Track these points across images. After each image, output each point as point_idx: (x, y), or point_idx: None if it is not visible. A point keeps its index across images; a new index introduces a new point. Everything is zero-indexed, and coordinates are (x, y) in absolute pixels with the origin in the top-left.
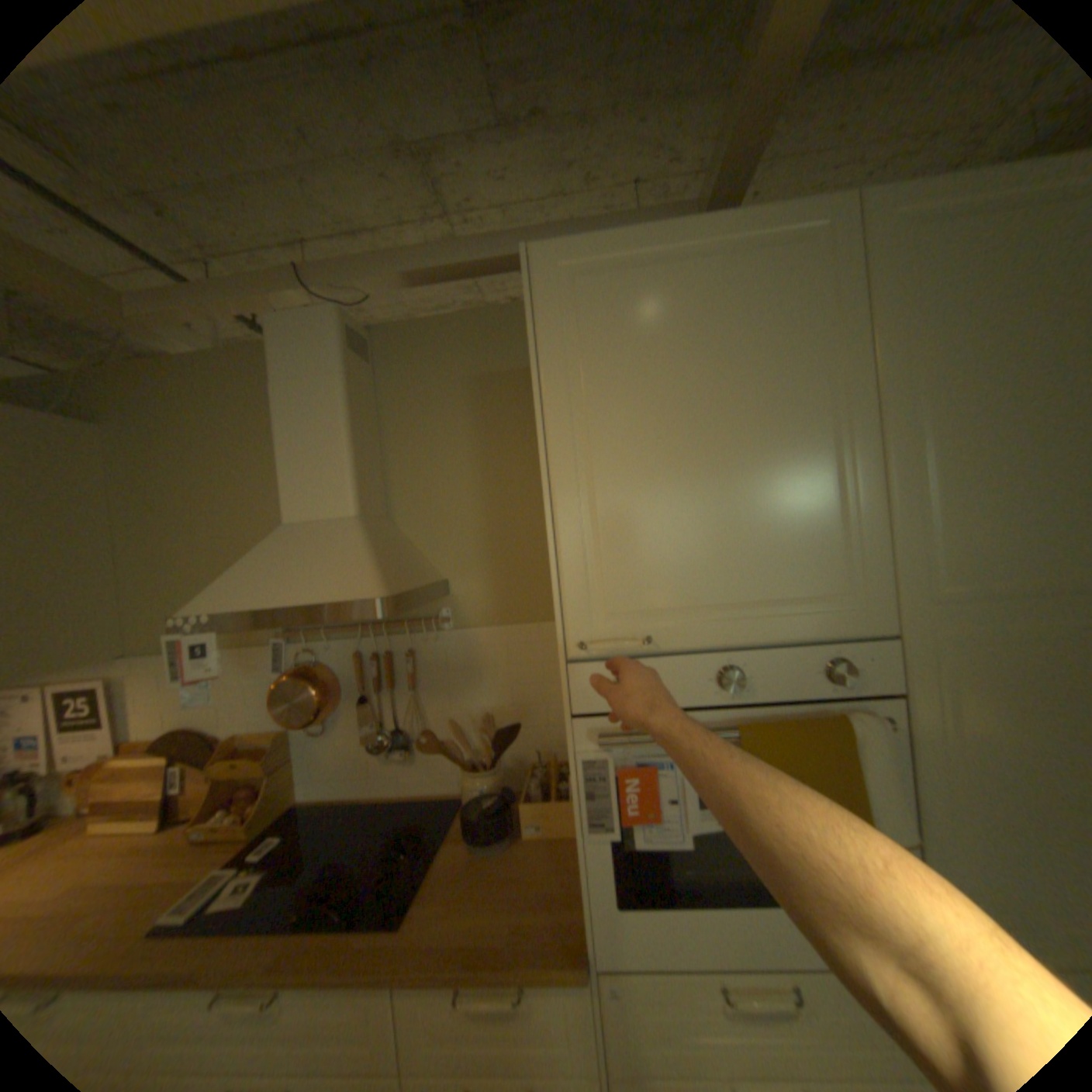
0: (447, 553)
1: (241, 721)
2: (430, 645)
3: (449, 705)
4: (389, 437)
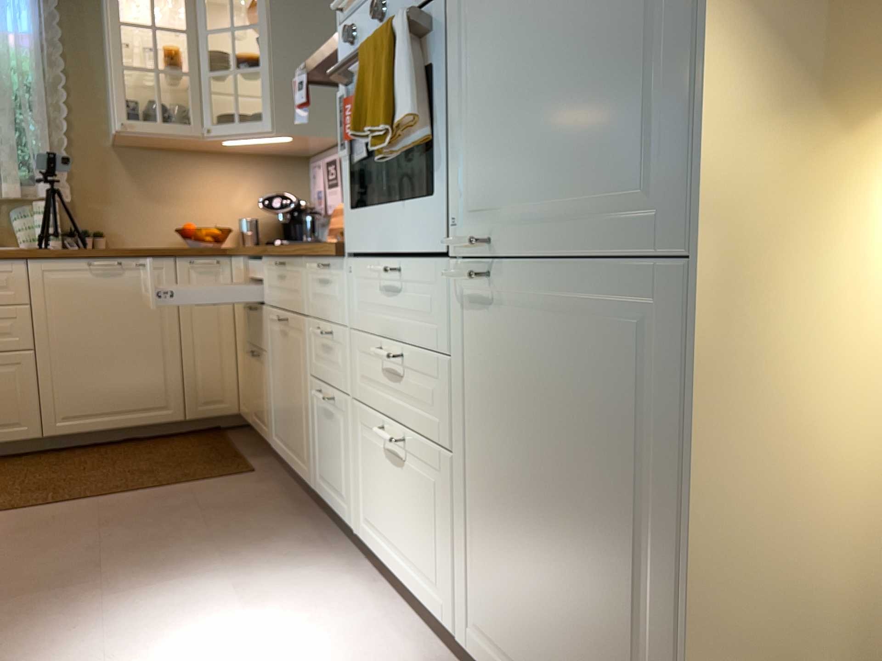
0: None
1: None
2: None
3: None
4: None
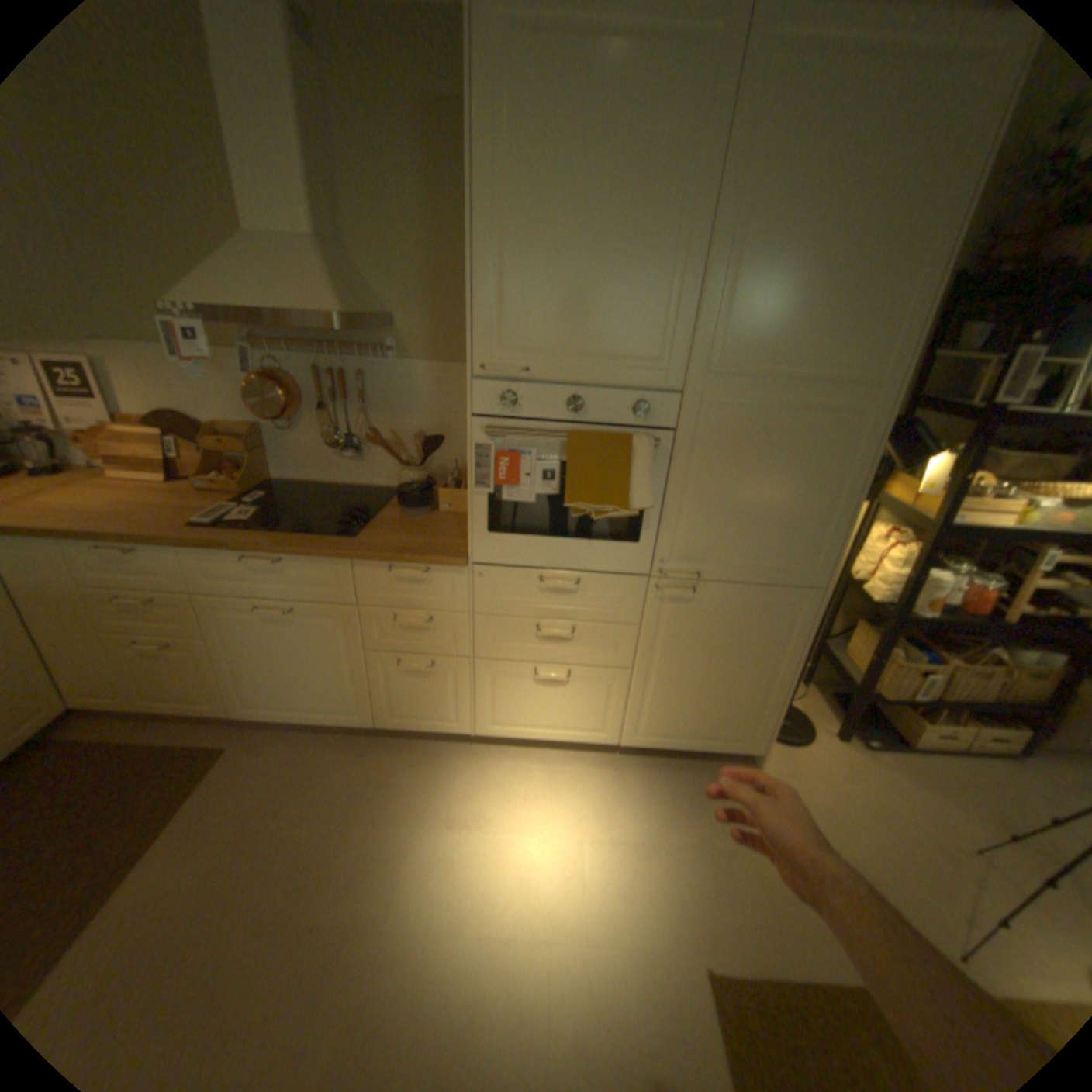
0: (392, 289)
1: (218, 411)
2: (376, 370)
3: (391, 421)
4: (337, 153)
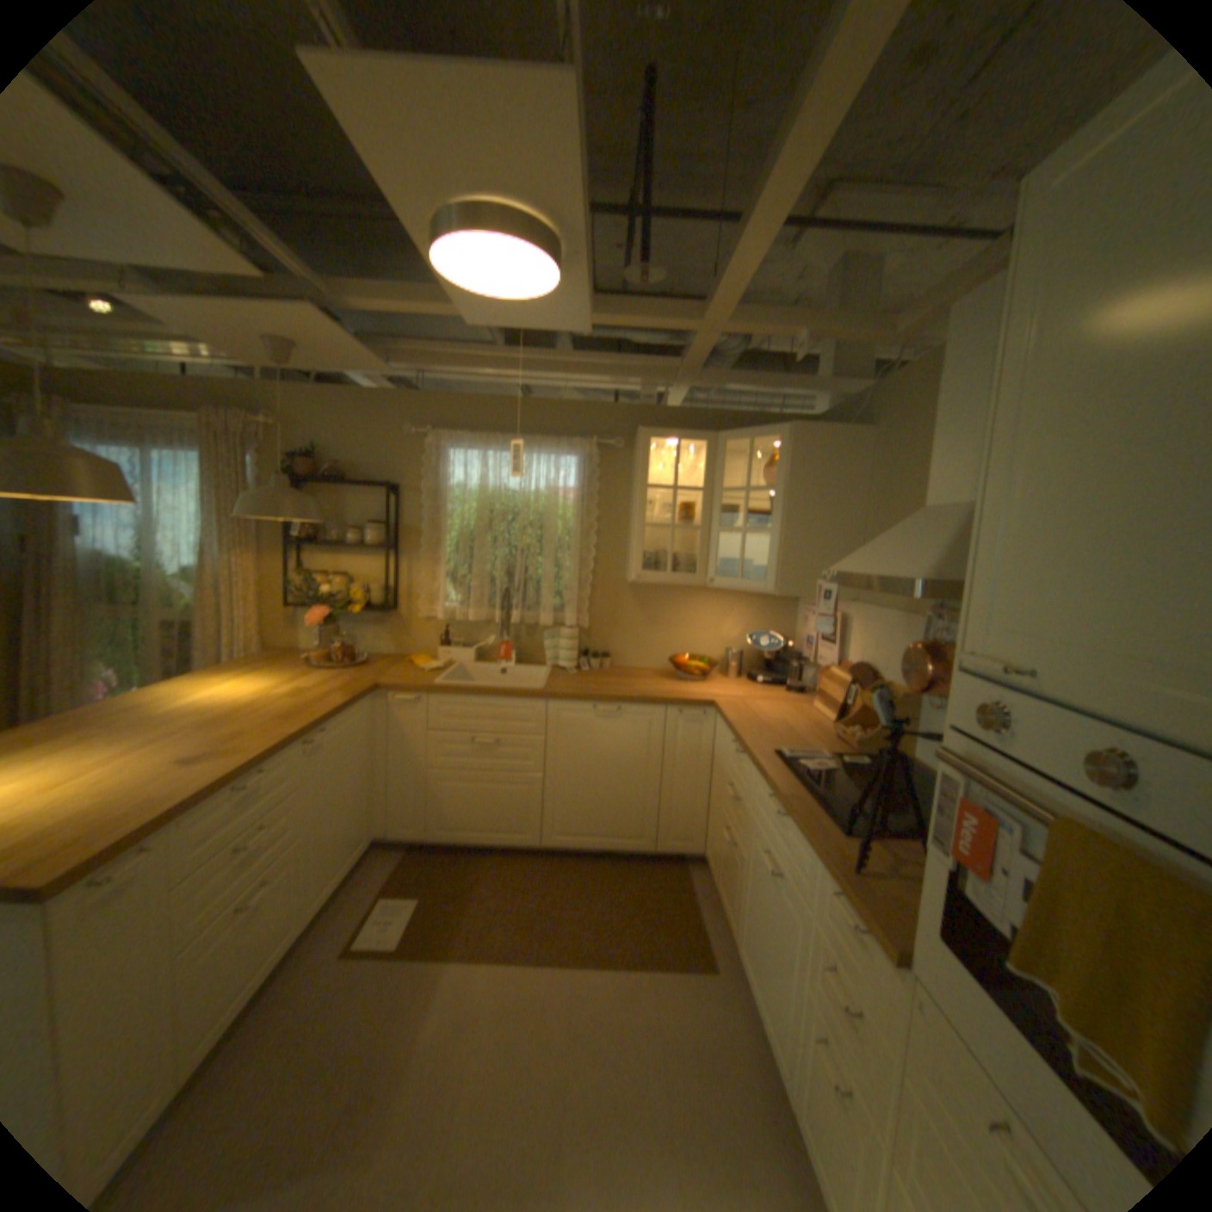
0: None
1: (899, 674)
2: None
3: None
4: None
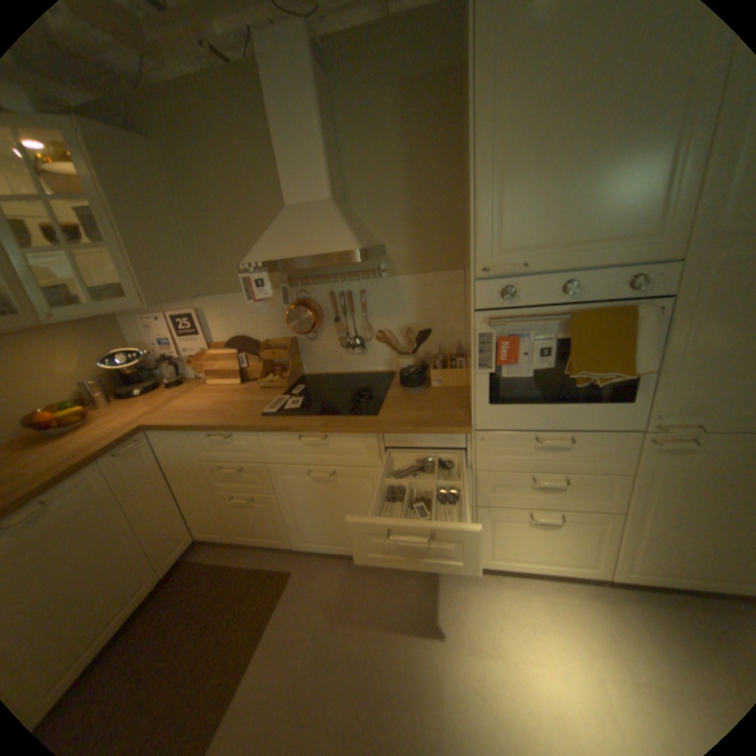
0: (383, 226)
1: (270, 332)
2: (374, 287)
3: (386, 323)
4: (341, 138)
